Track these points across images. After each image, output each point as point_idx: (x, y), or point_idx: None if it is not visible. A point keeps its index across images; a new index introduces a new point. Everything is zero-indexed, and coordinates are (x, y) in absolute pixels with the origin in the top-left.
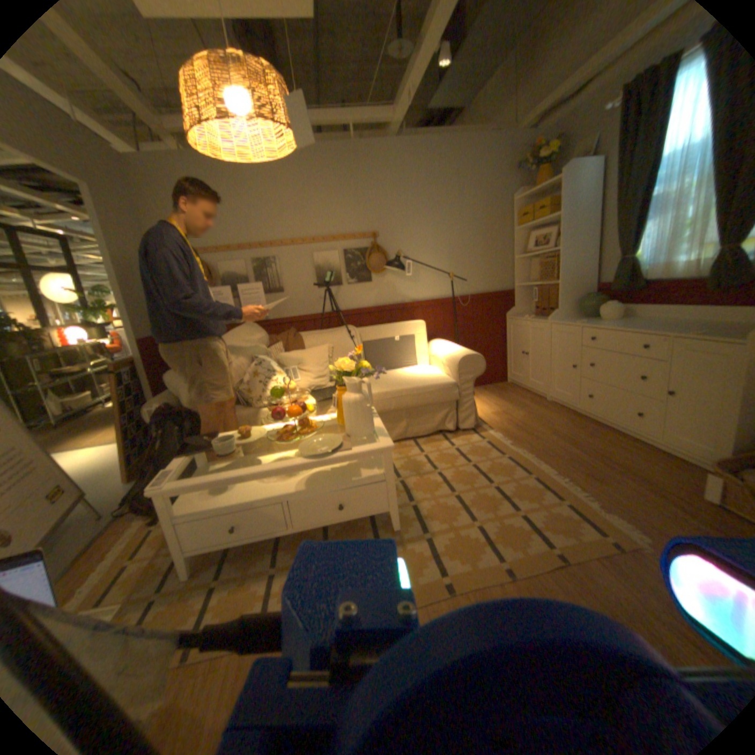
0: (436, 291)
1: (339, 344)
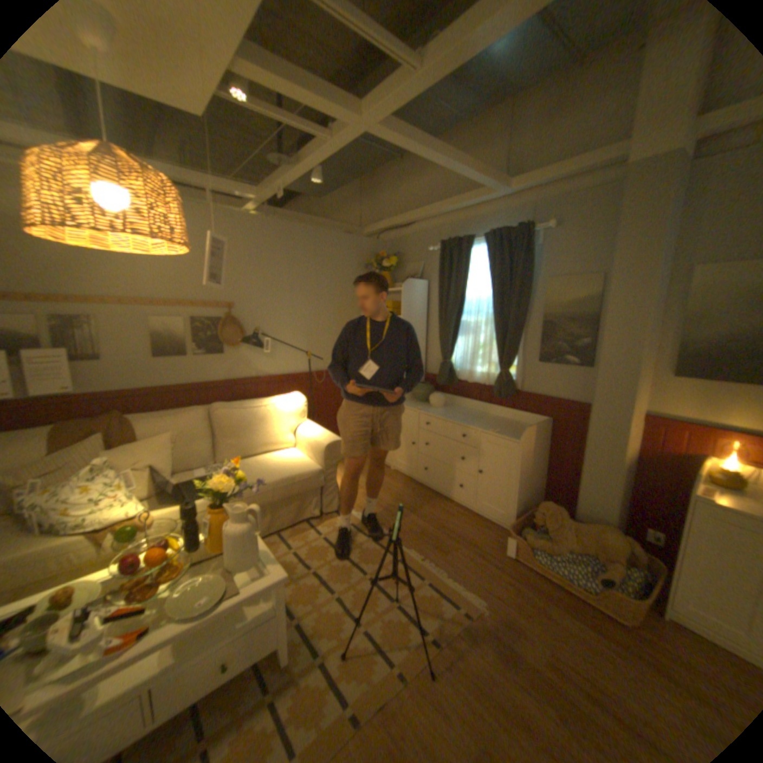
0: (292, 367)
1: (185, 432)
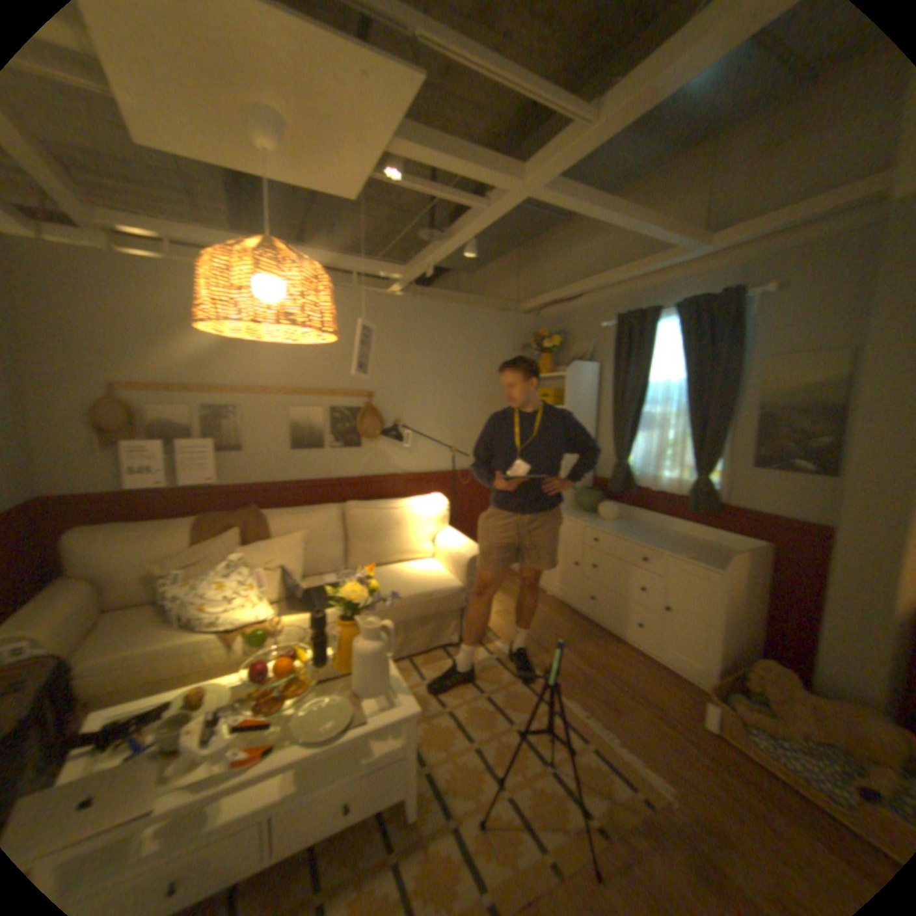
0: (433, 464)
1: (317, 532)
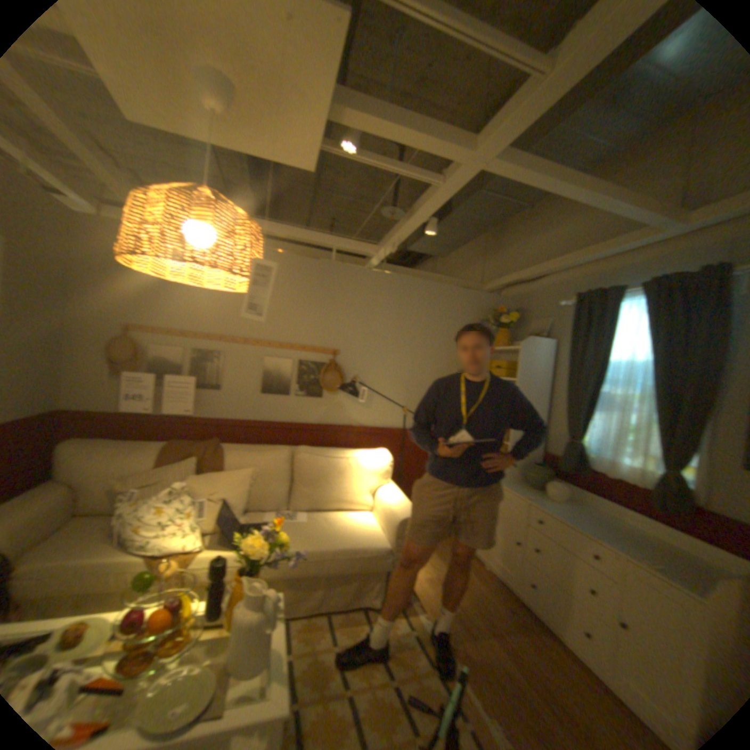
0: (387, 420)
1: (266, 471)
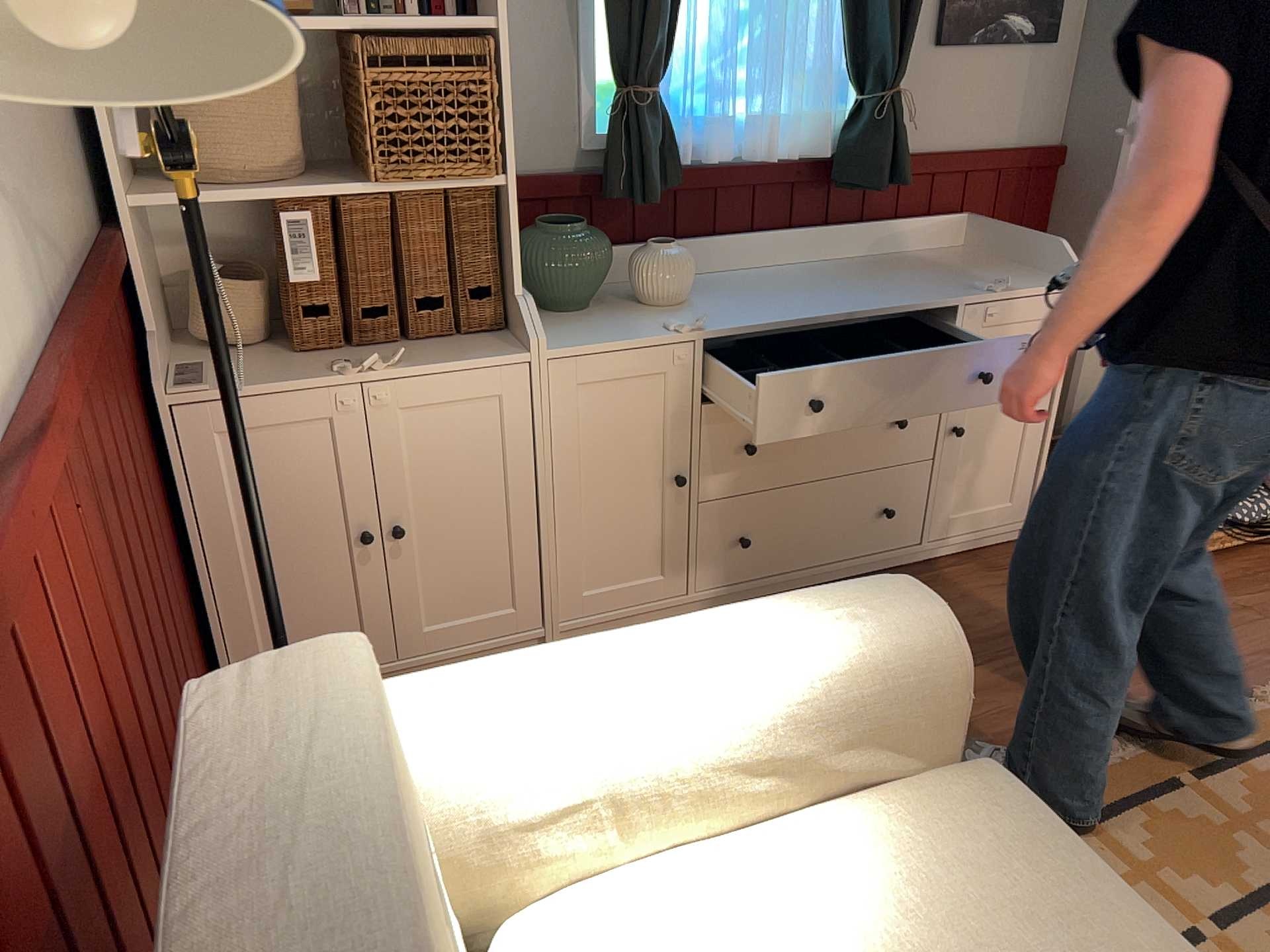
0: None
1: None
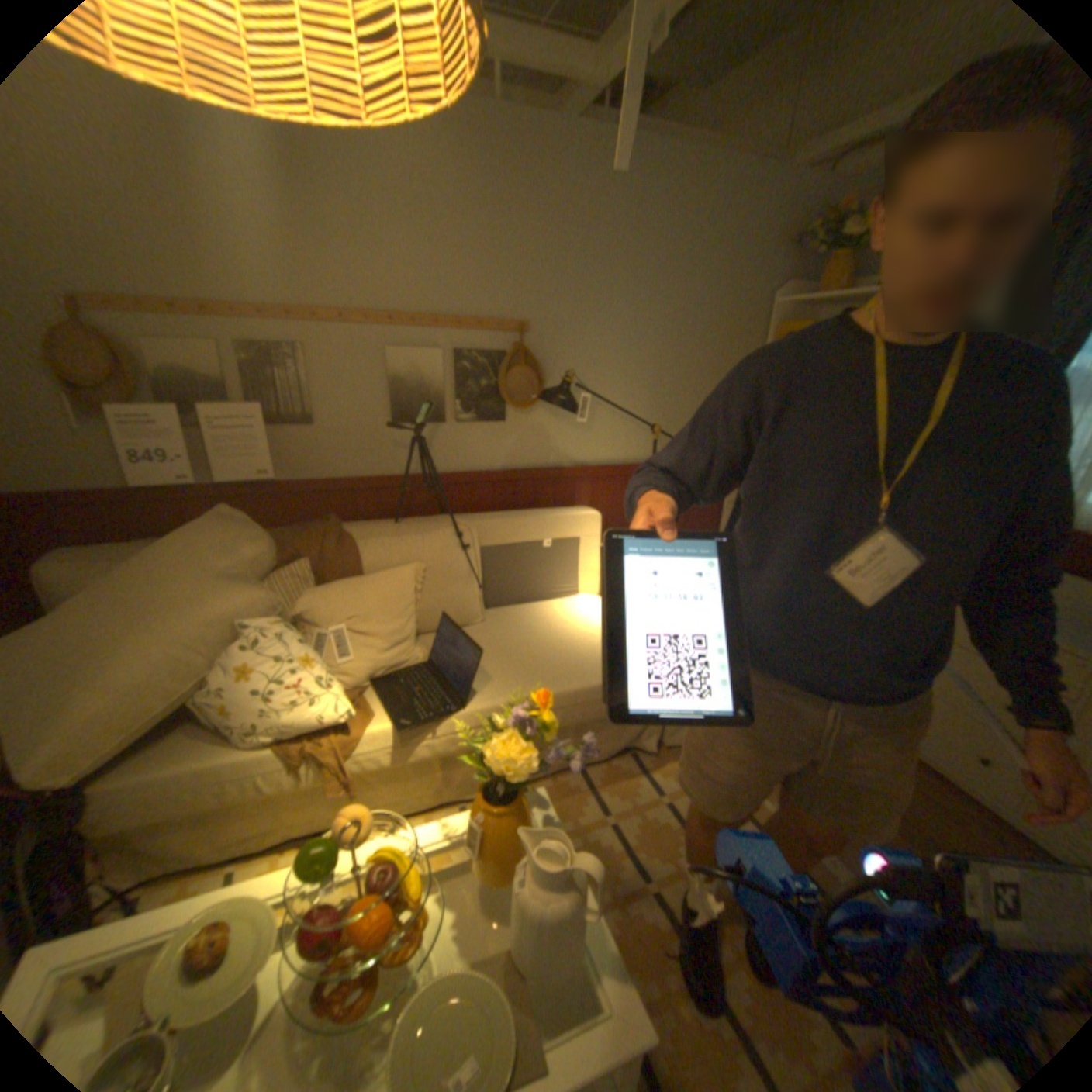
0: (622, 451)
1: (441, 564)
